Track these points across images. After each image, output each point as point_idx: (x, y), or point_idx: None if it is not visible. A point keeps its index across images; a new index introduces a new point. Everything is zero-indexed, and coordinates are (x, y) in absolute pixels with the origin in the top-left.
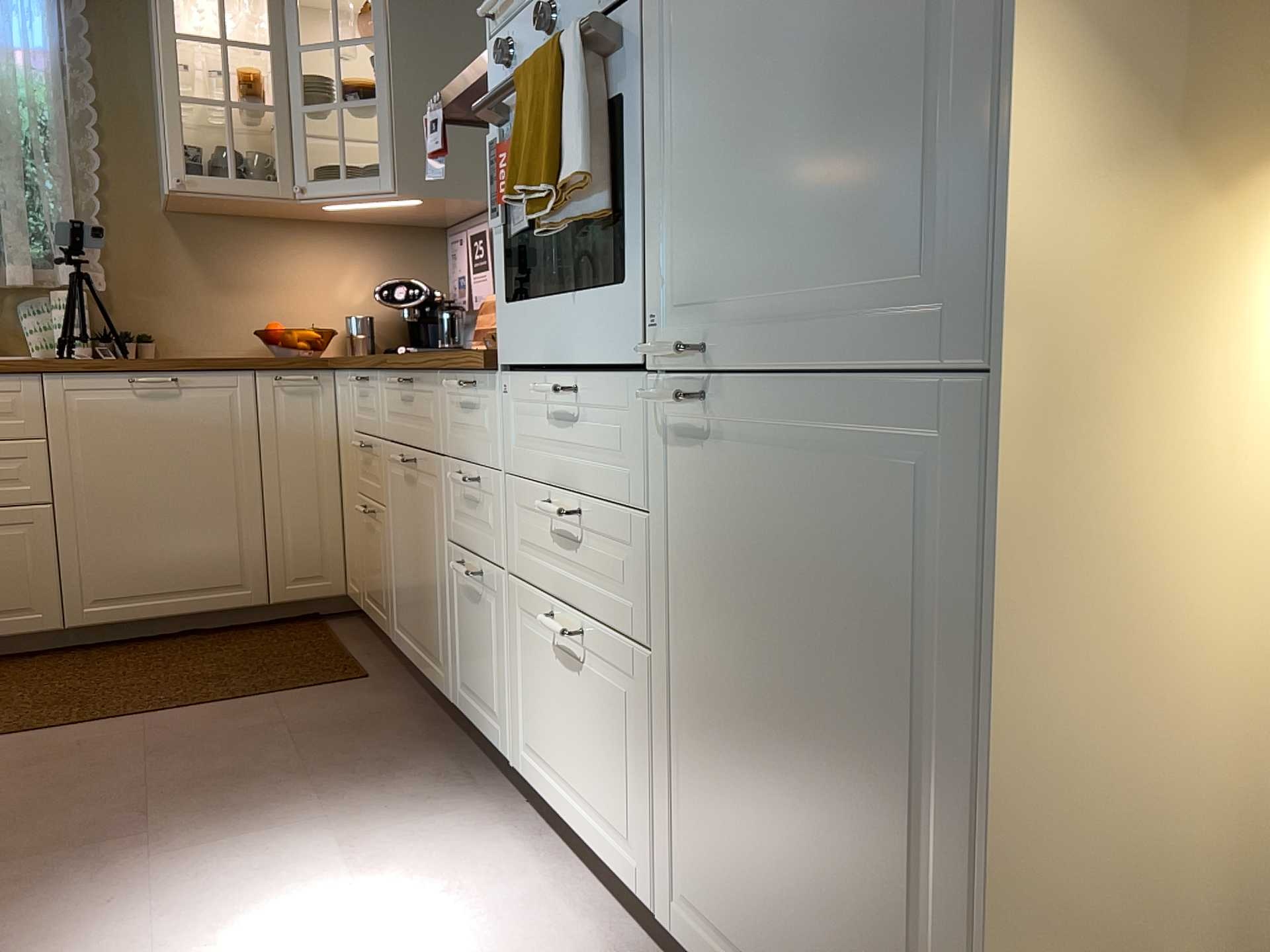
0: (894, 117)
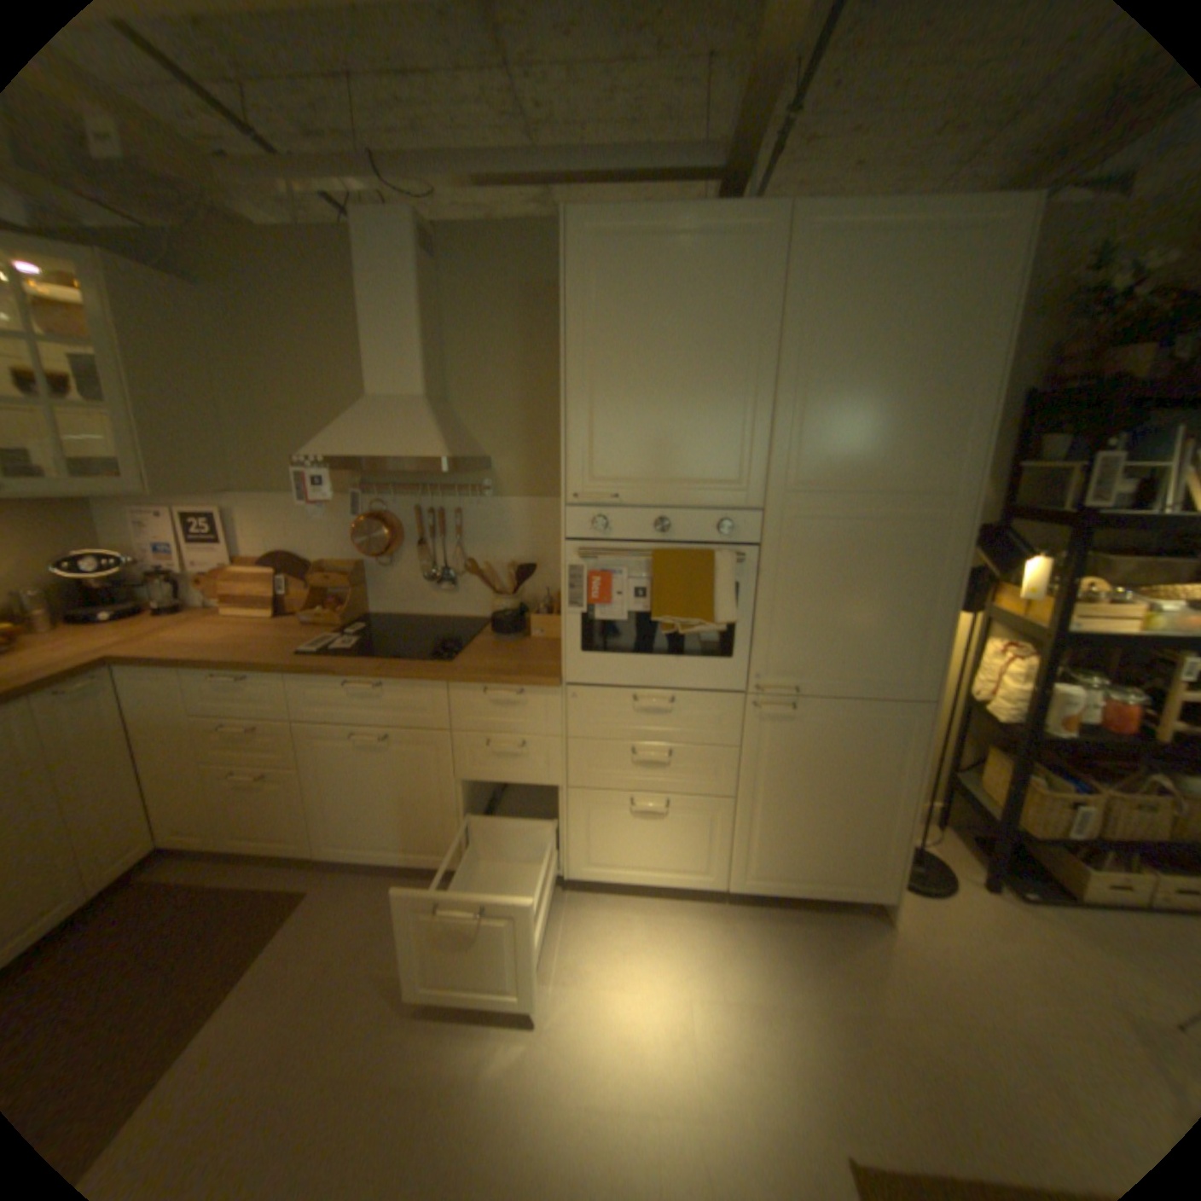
0: (901, 633)
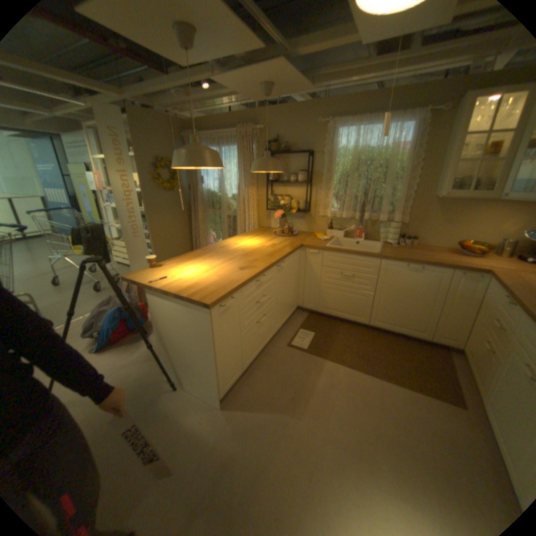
0: None
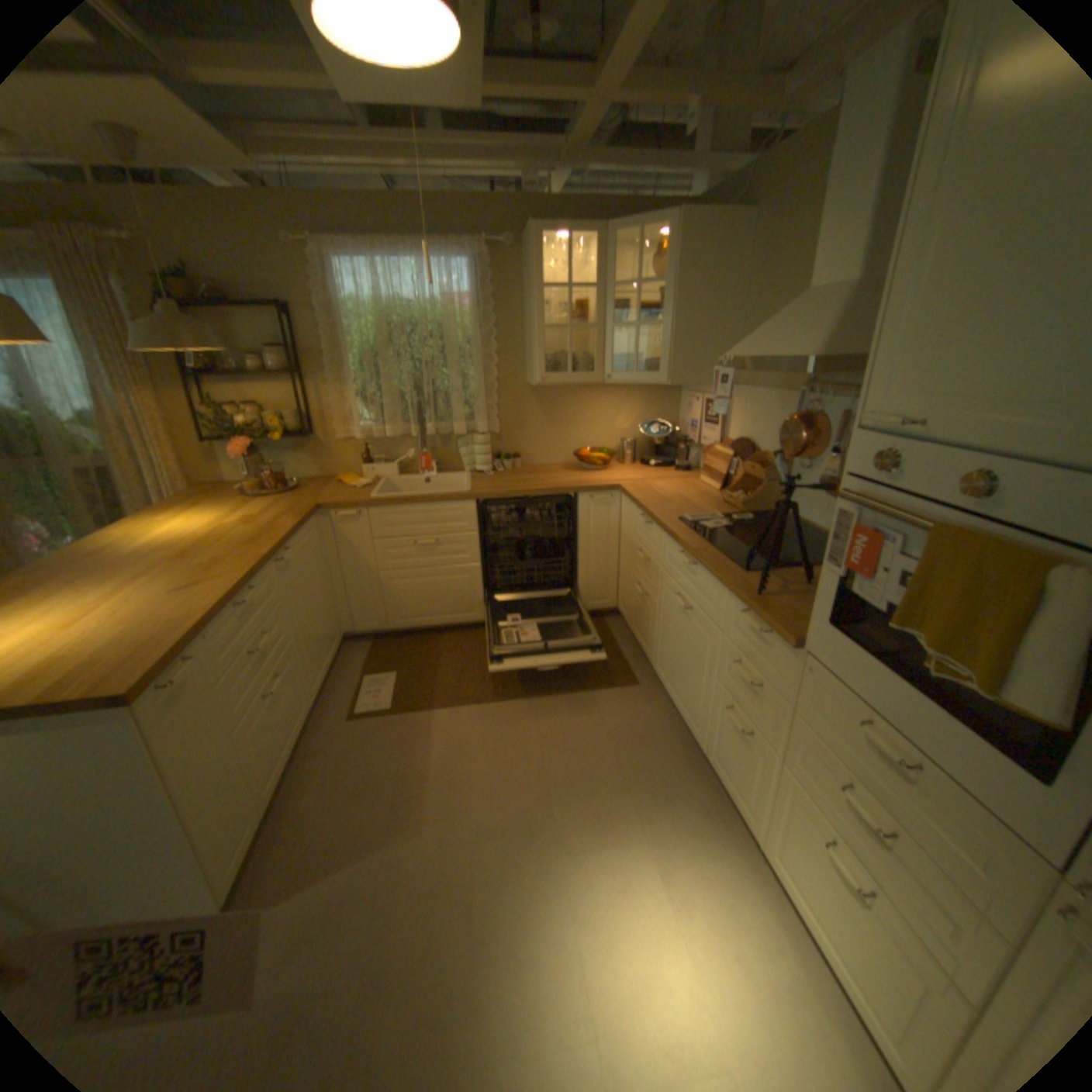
0: None
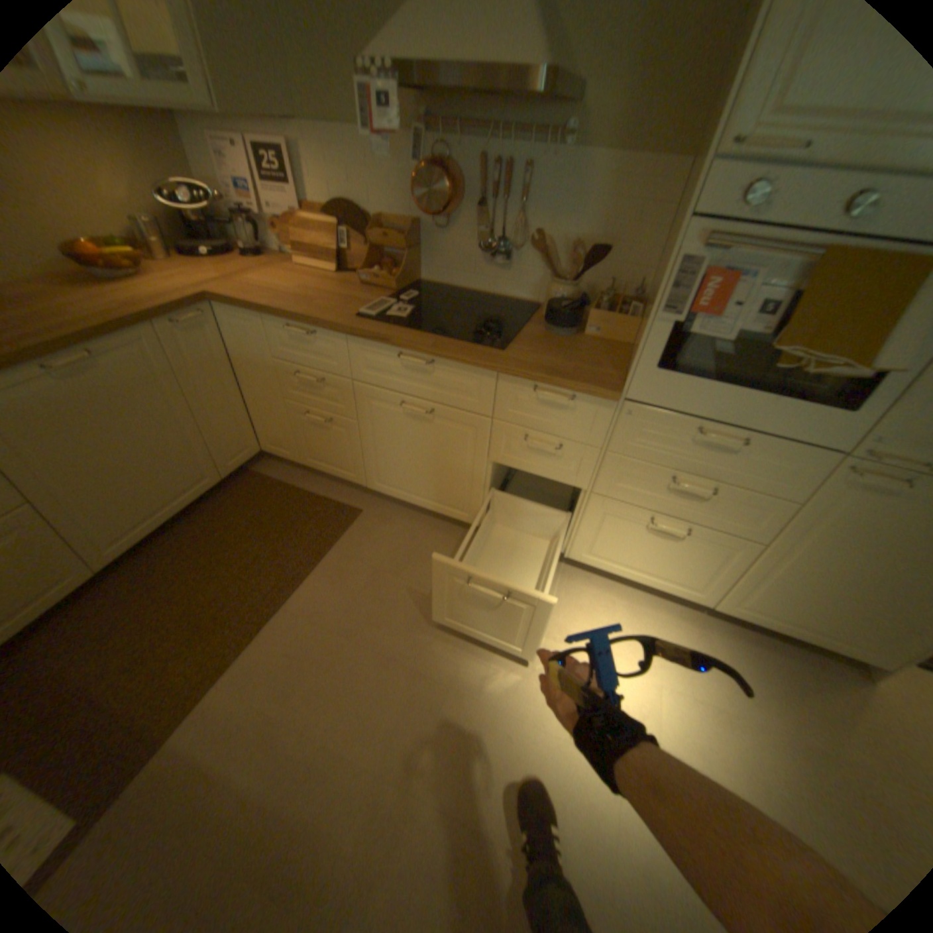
0: None
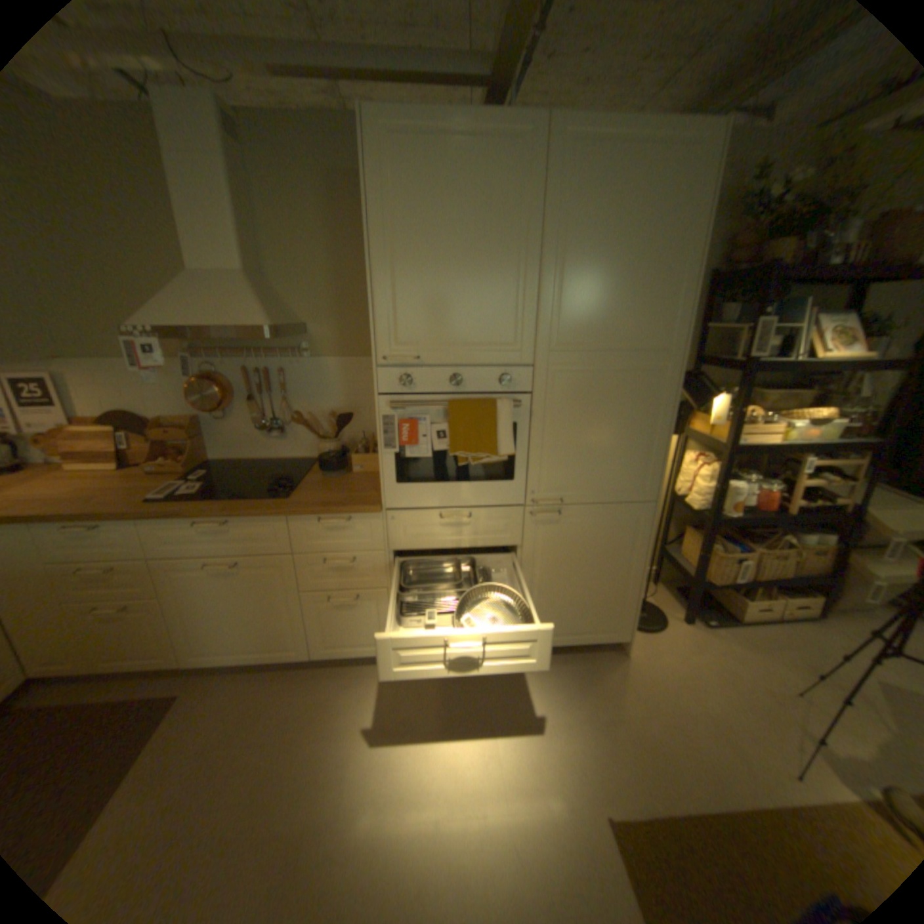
0: (633, 454)
